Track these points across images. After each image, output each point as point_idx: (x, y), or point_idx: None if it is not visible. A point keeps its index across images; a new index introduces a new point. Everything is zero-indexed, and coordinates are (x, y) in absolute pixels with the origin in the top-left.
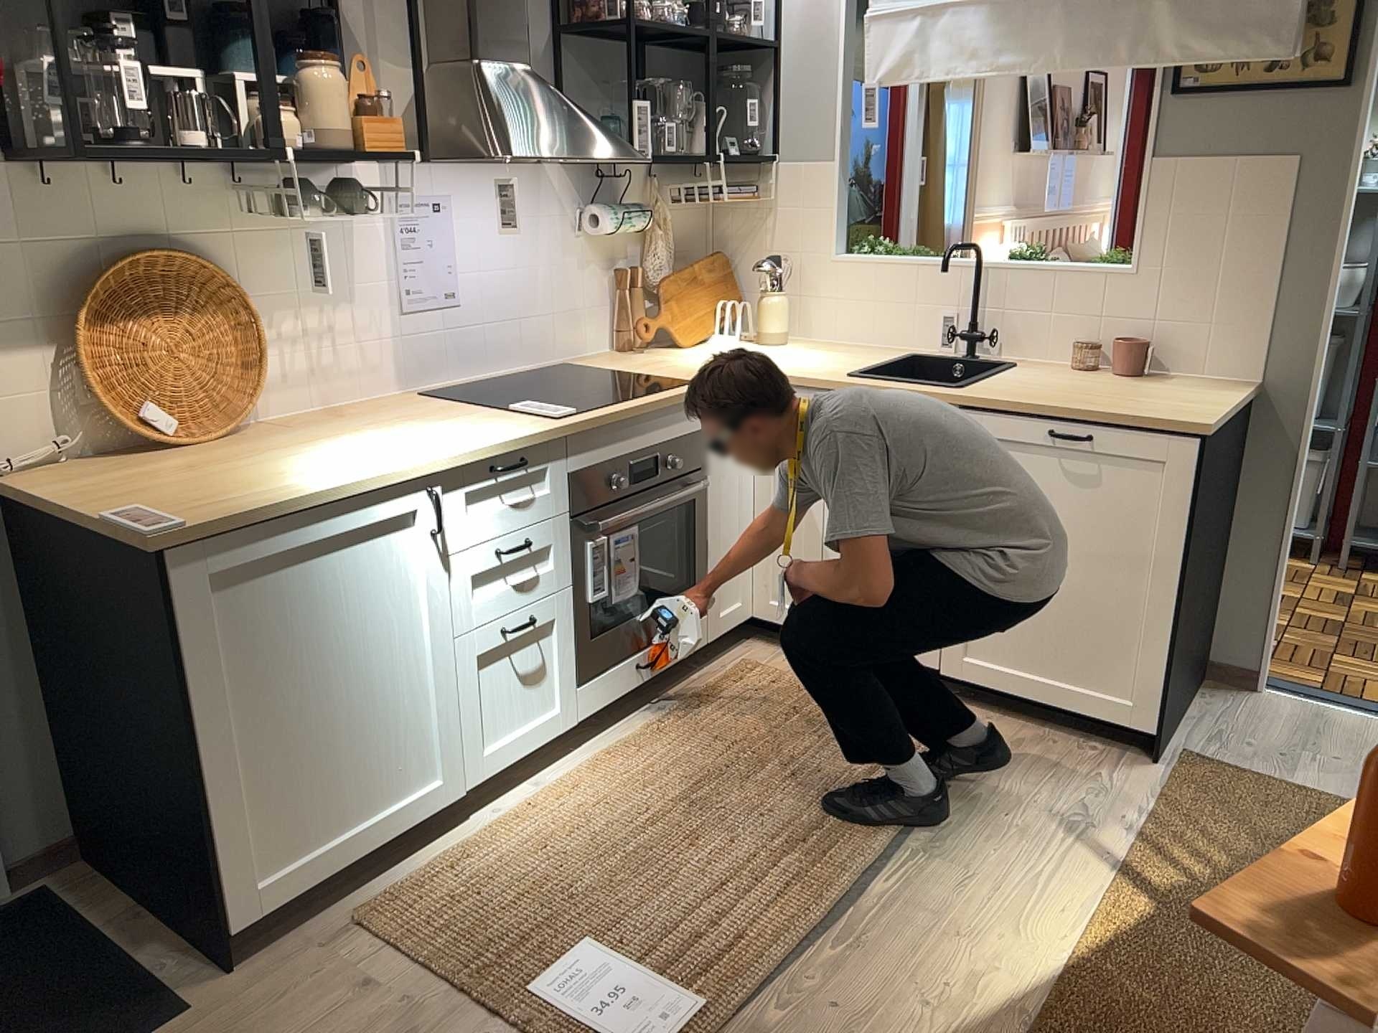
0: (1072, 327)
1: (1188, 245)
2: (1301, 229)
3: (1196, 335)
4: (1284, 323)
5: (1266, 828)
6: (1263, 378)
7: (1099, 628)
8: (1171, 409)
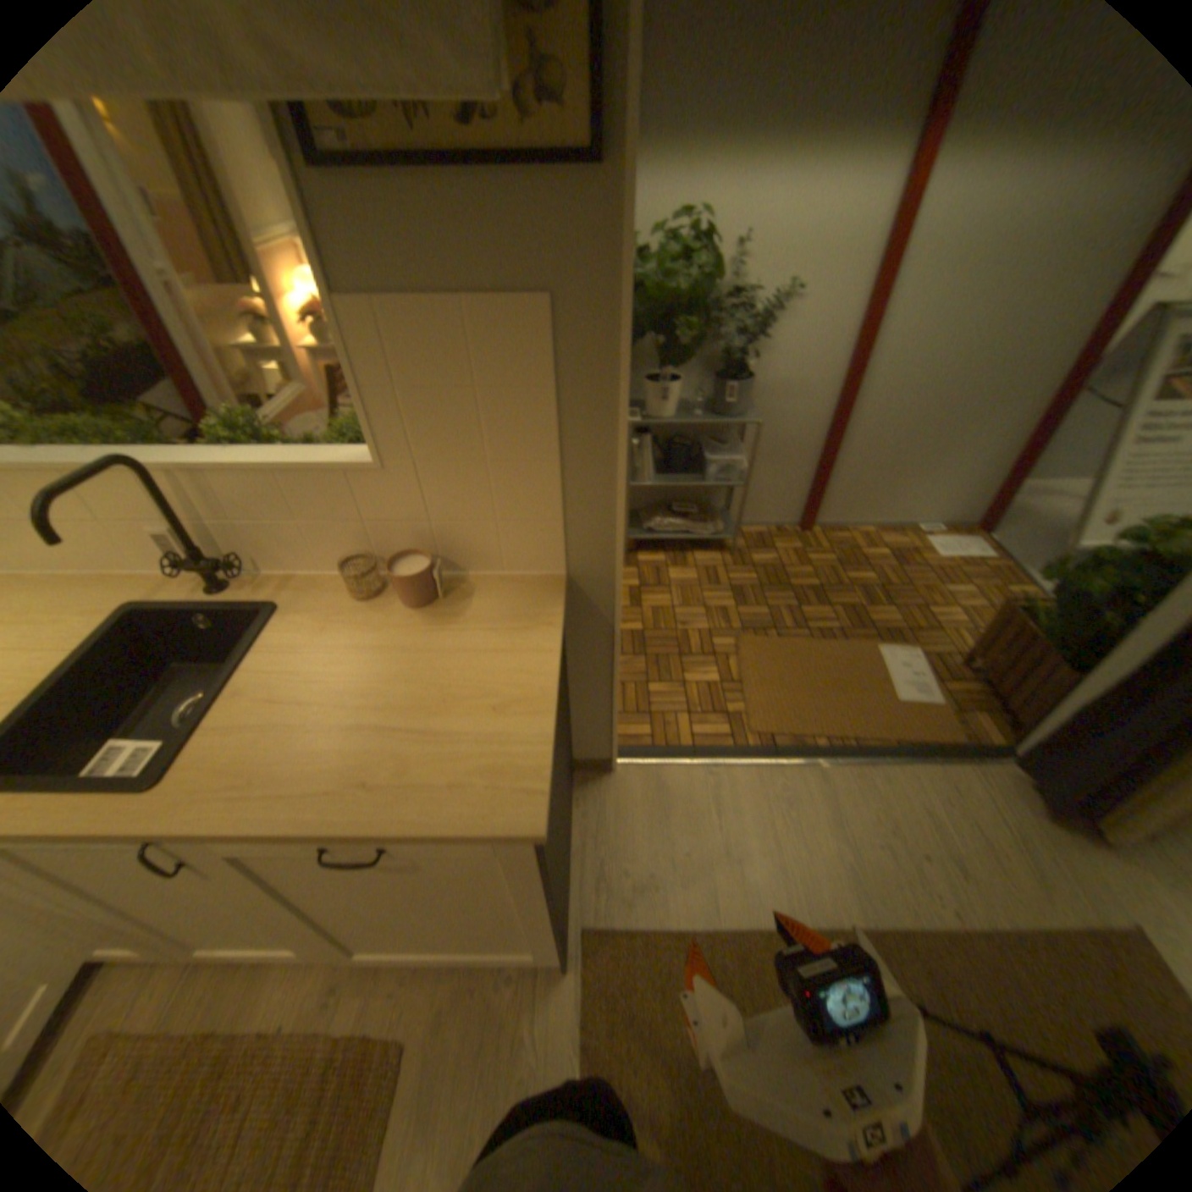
0: (332, 535)
1: (438, 431)
2: (573, 405)
3: (483, 535)
4: (576, 515)
5: (672, 1053)
6: (566, 568)
7: (476, 933)
8: (480, 764)
